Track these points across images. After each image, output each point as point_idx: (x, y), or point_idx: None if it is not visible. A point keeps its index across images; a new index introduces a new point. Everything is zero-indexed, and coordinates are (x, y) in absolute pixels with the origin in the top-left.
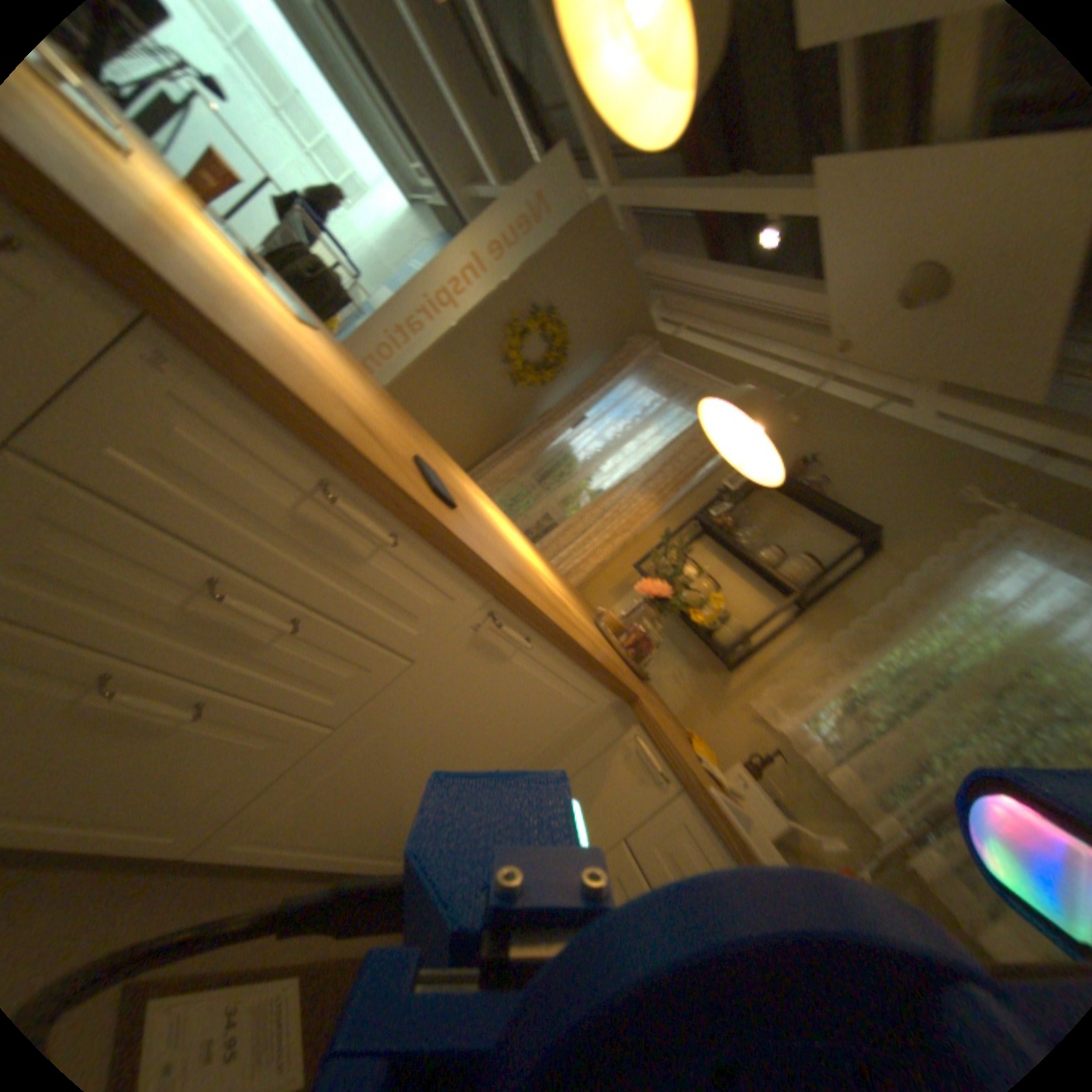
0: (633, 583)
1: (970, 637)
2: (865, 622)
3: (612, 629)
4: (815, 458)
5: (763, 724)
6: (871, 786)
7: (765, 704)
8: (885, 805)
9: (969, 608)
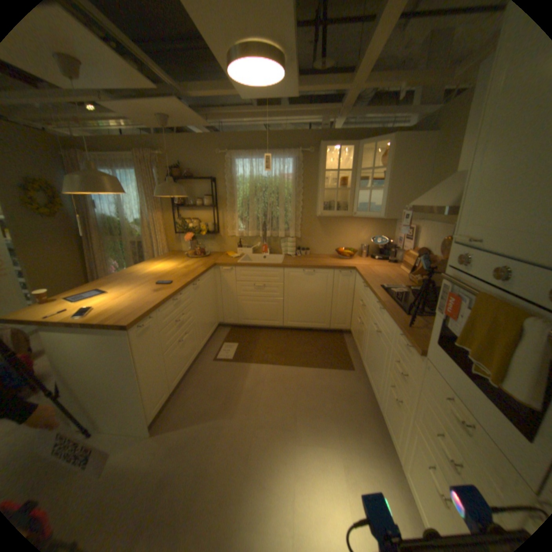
0: (178, 235)
1: (243, 189)
2: (227, 200)
3: (192, 253)
4: (178, 162)
5: (233, 236)
6: (253, 230)
7: (229, 233)
8: (258, 230)
9: (238, 180)
